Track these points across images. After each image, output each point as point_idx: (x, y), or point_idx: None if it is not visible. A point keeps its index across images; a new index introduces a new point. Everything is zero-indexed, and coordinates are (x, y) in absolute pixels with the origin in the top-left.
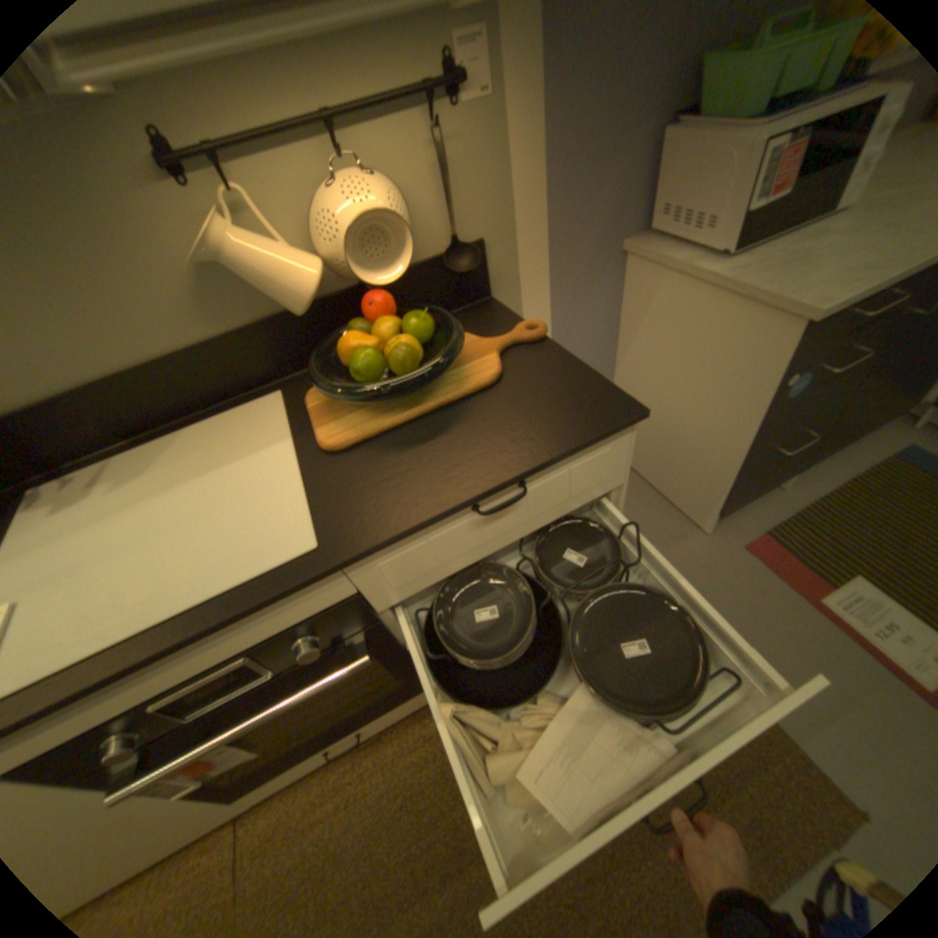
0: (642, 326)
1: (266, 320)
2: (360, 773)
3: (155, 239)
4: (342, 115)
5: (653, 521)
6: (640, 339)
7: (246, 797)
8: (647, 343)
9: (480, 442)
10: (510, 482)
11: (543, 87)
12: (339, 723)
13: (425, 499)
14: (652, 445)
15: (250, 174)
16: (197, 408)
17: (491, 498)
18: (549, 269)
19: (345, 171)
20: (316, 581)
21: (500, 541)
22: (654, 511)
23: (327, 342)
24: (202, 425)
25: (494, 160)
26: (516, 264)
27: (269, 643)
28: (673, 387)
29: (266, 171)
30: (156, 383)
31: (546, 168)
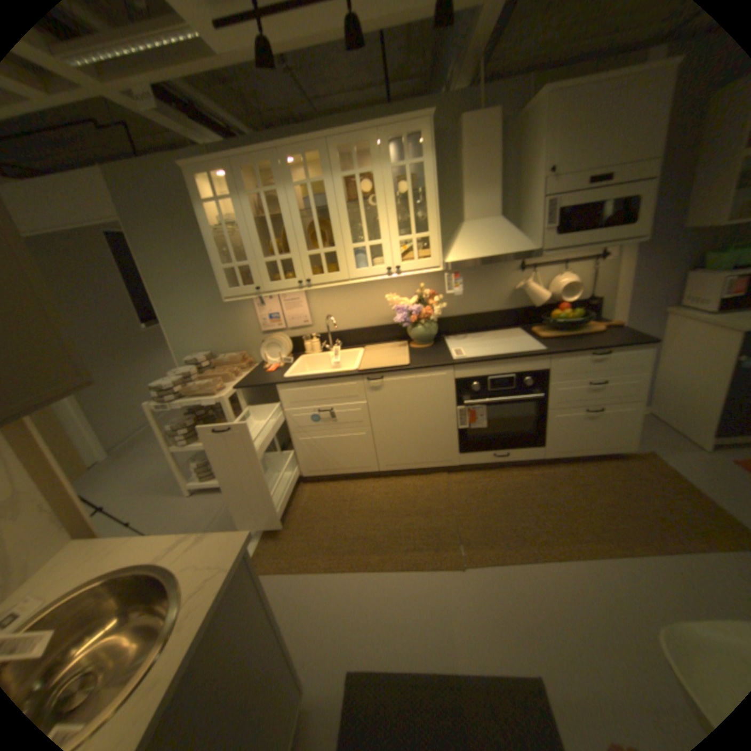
0: (675, 343)
1: (525, 308)
2: (502, 476)
3: (510, 282)
4: (570, 260)
5: (675, 443)
6: (674, 349)
7: (465, 456)
8: (678, 351)
9: (599, 340)
10: (609, 347)
11: (637, 258)
12: (510, 437)
13: (581, 346)
14: (678, 404)
15: (540, 271)
16: (492, 328)
17: (601, 352)
18: (630, 312)
19: (567, 273)
20: (547, 355)
21: (598, 374)
22: (676, 439)
23: (549, 312)
24: (494, 333)
25: (615, 275)
26: (615, 308)
27: (522, 375)
28: (690, 370)
29: (545, 271)
30: (487, 318)
31: (634, 279)
